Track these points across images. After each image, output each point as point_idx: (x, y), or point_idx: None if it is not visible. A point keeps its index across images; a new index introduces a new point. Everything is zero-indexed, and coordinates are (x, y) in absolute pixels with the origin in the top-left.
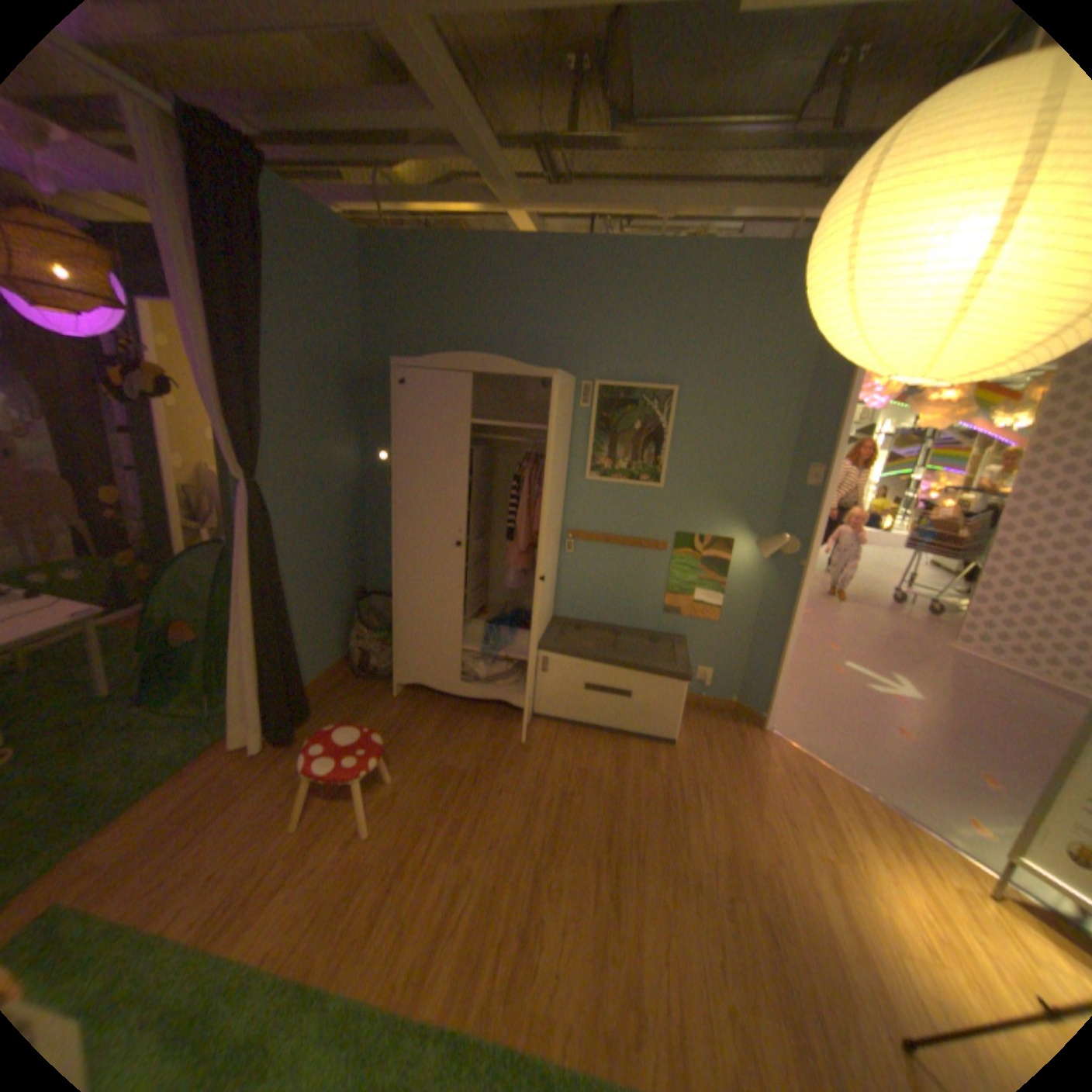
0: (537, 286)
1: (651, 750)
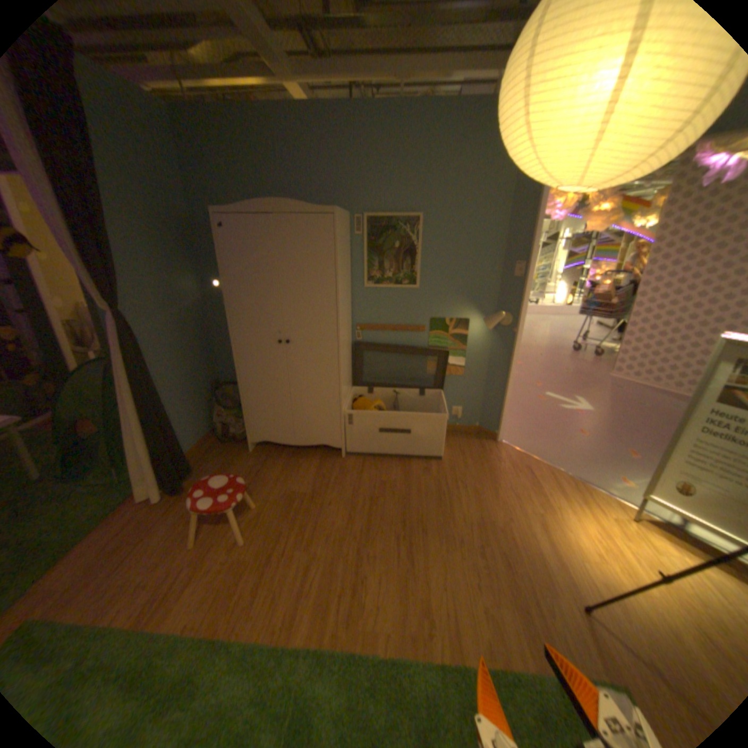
0: (313, 143)
1: (426, 463)
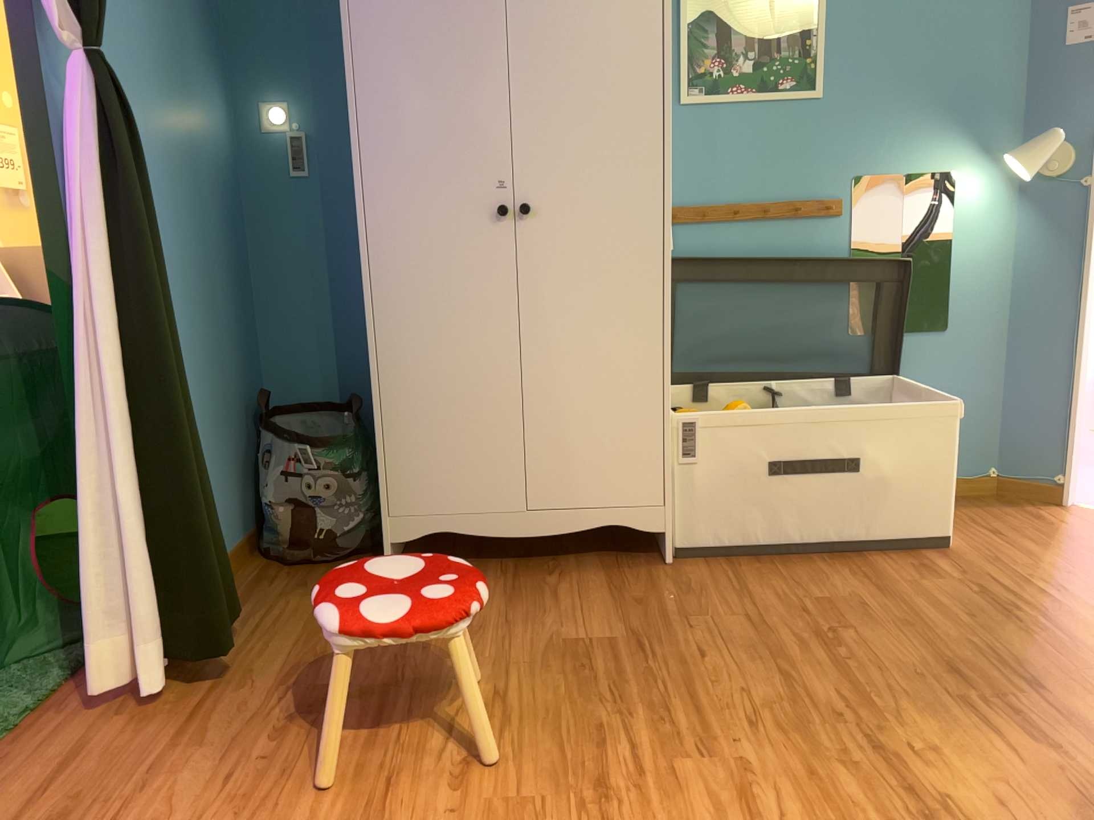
0: None
1: (907, 558)
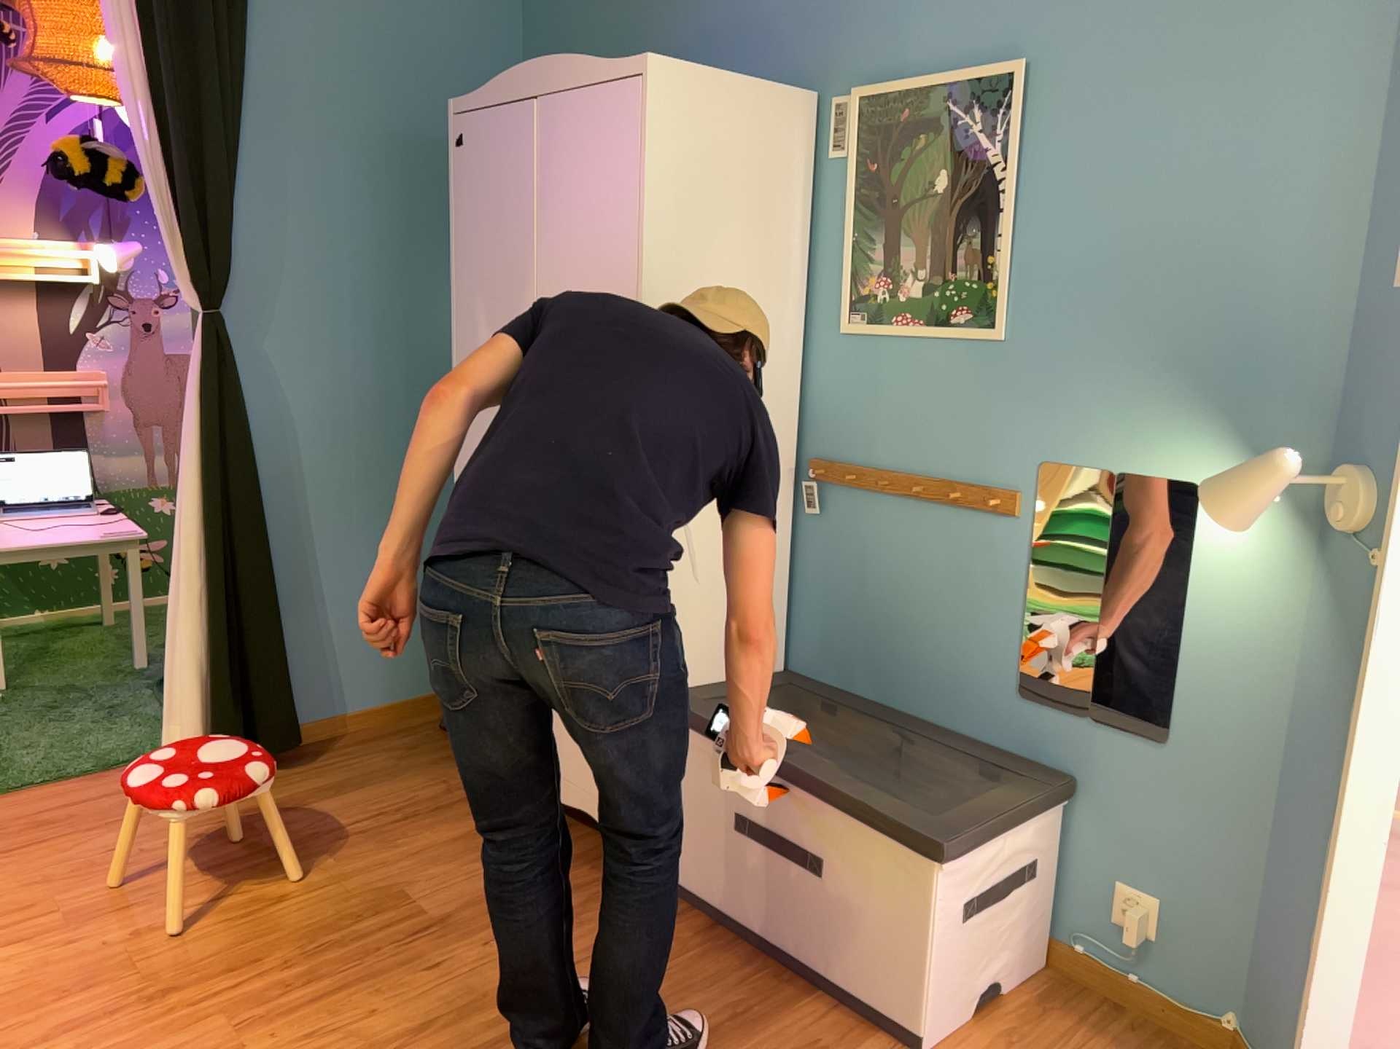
0: None
1: (844, 1038)
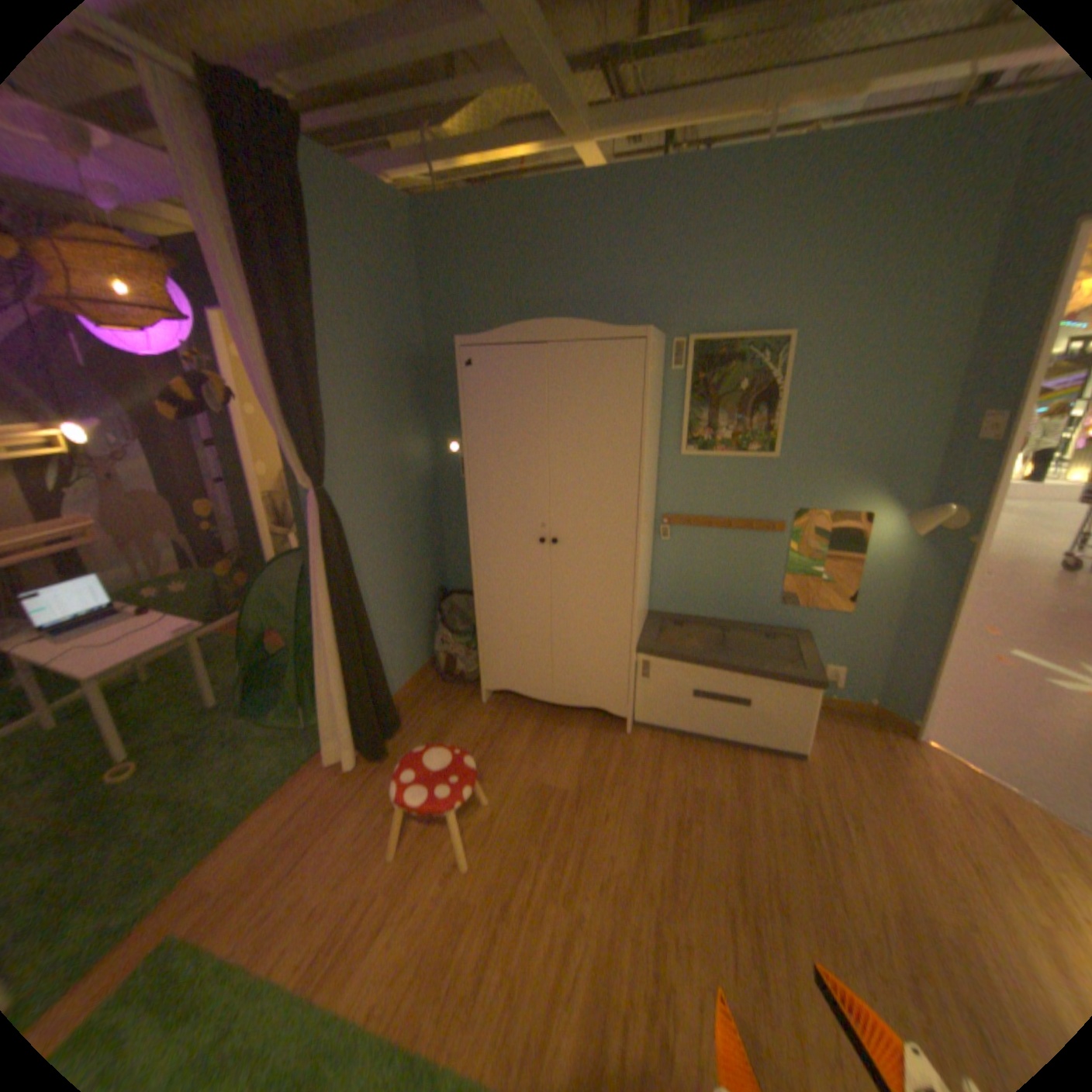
0: (615, 230)
1: (778, 766)
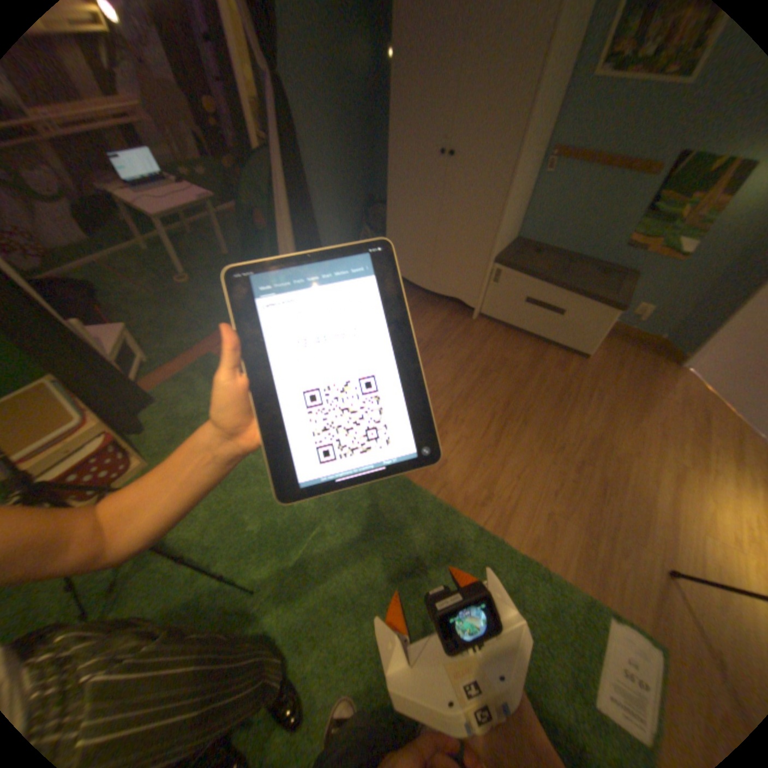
0: None
1: (566, 357)
